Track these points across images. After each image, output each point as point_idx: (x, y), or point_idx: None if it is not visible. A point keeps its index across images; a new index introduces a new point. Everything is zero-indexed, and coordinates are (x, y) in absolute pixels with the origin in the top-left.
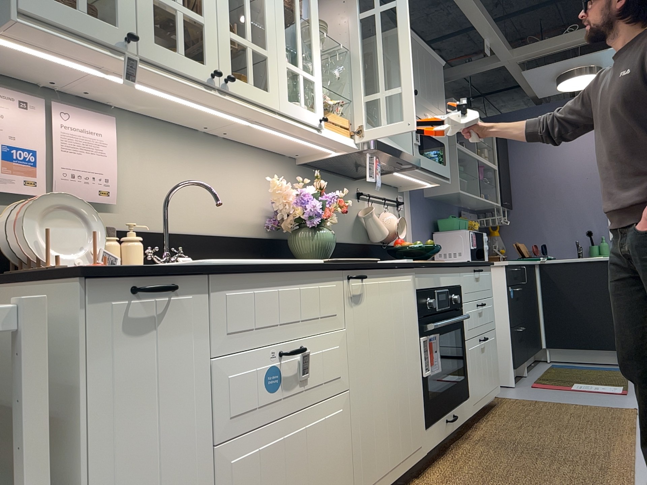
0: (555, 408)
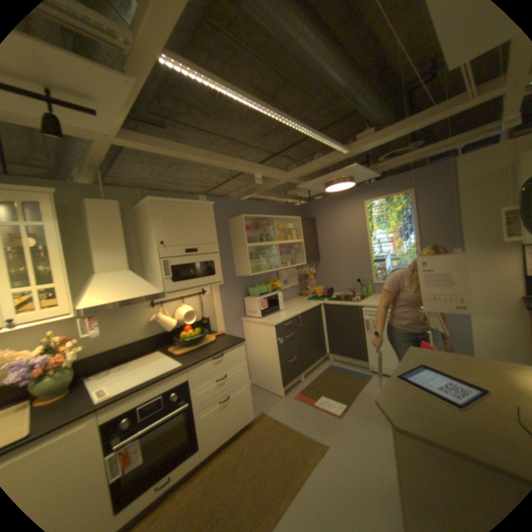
0: (279, 438)
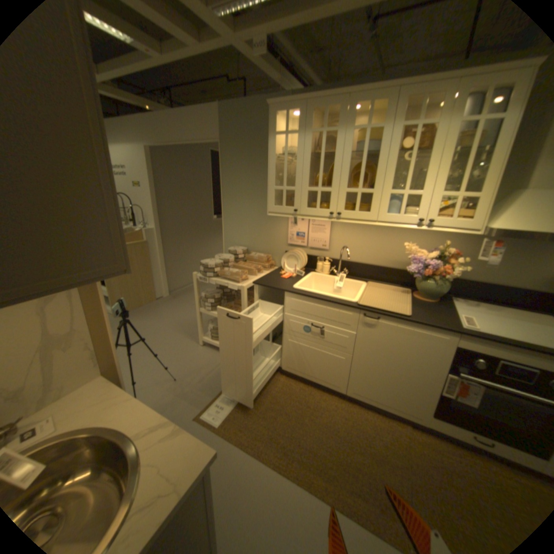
0: None
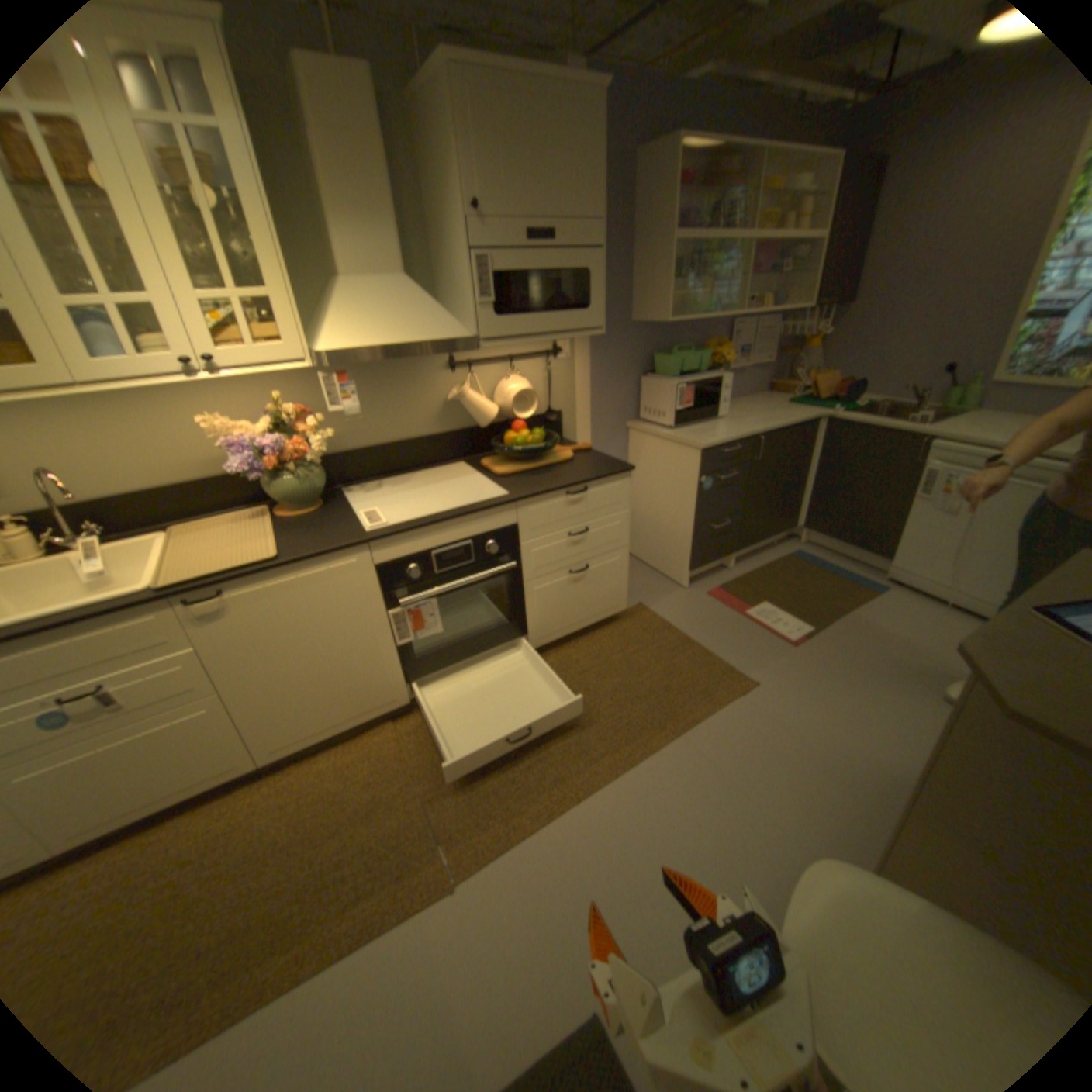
0: (667, 649)
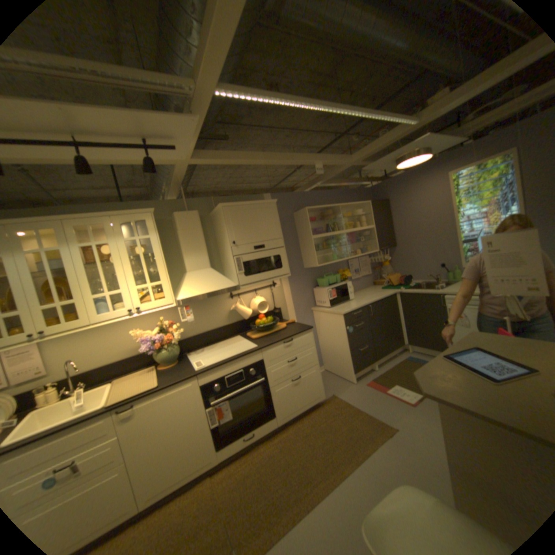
0: (349, 417)
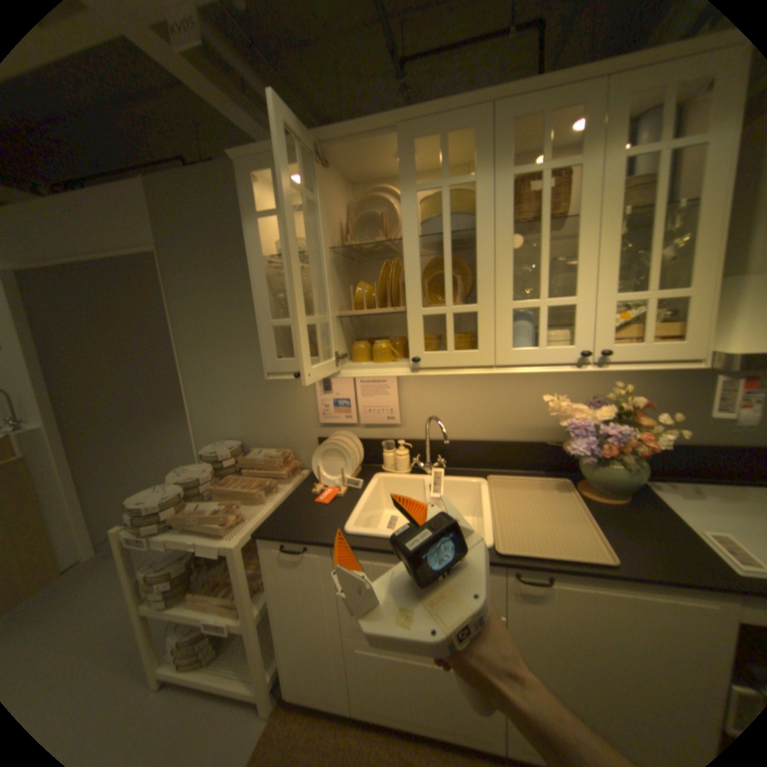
0: None
